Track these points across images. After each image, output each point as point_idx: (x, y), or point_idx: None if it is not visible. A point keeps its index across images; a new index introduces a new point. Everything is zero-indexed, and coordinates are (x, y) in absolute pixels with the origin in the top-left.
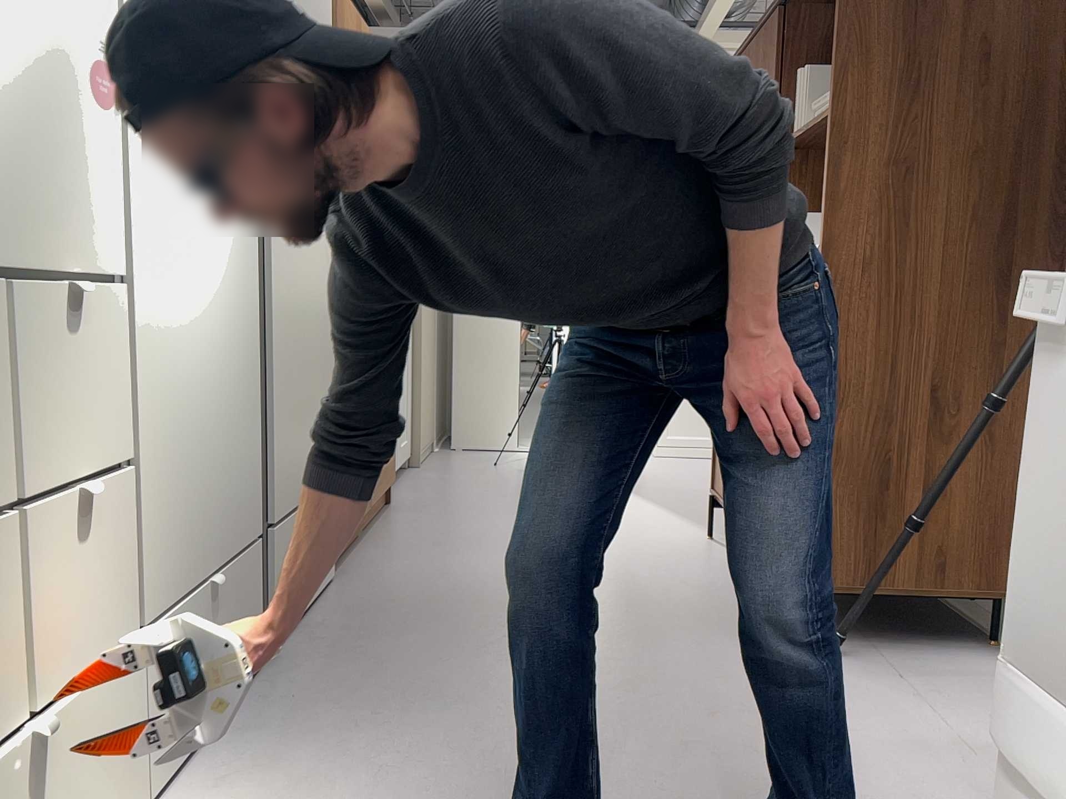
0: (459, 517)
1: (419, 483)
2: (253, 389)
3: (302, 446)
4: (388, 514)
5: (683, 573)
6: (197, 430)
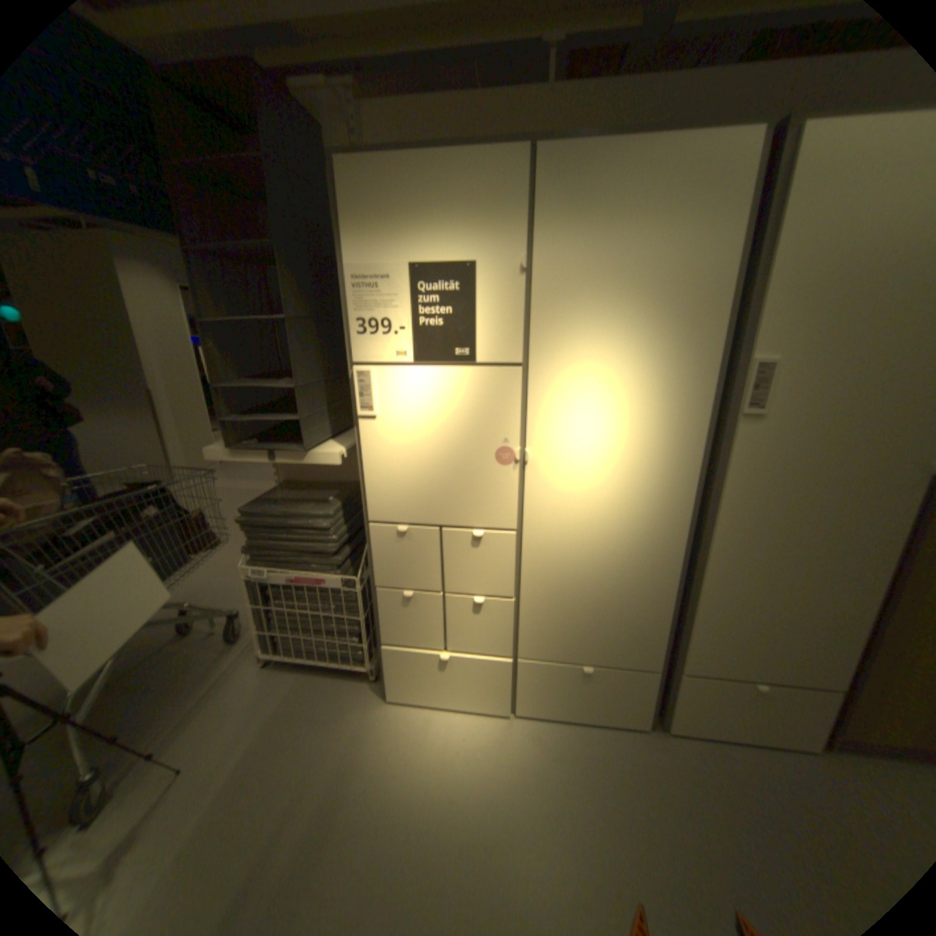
0: None
1: None
2: (671, 597)
3: (762, 650)
4: None
5: None
6: (585, 601)
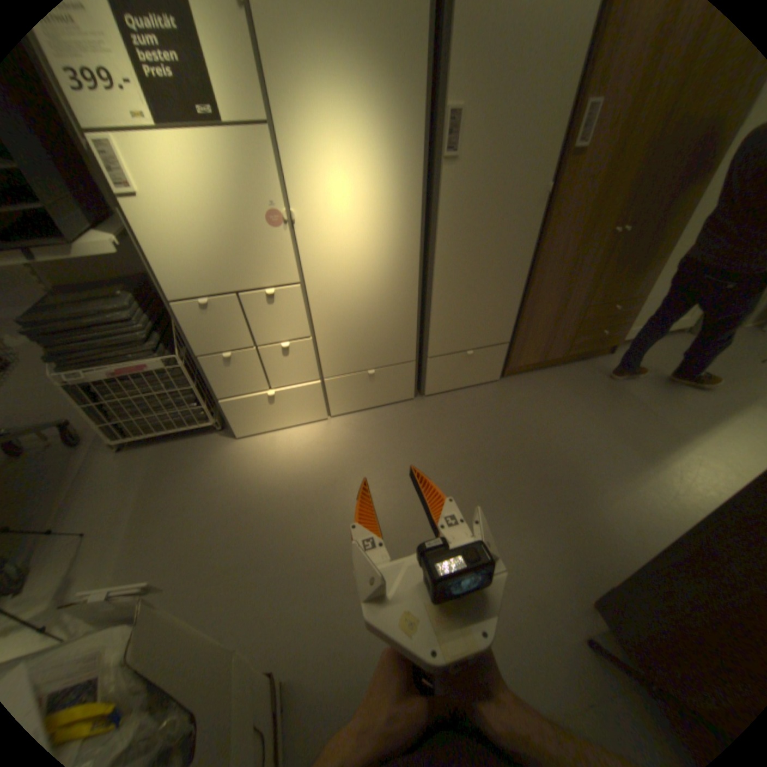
0: (630, 386)
1: (665, 349)
2: (414, 309)
3: (468, 330)
4: (600, 359)
5: (663, 527)
6: (361, 326)
